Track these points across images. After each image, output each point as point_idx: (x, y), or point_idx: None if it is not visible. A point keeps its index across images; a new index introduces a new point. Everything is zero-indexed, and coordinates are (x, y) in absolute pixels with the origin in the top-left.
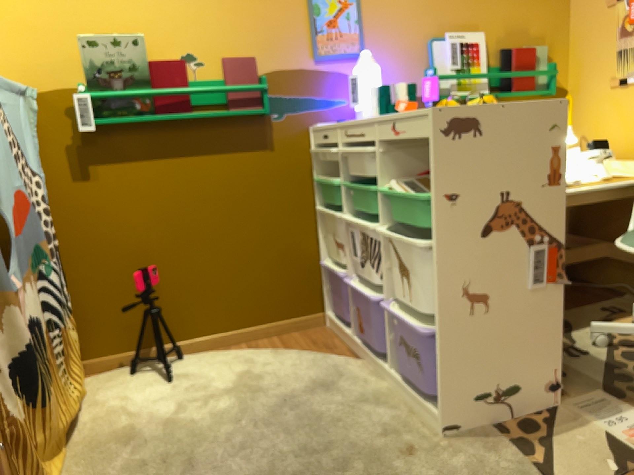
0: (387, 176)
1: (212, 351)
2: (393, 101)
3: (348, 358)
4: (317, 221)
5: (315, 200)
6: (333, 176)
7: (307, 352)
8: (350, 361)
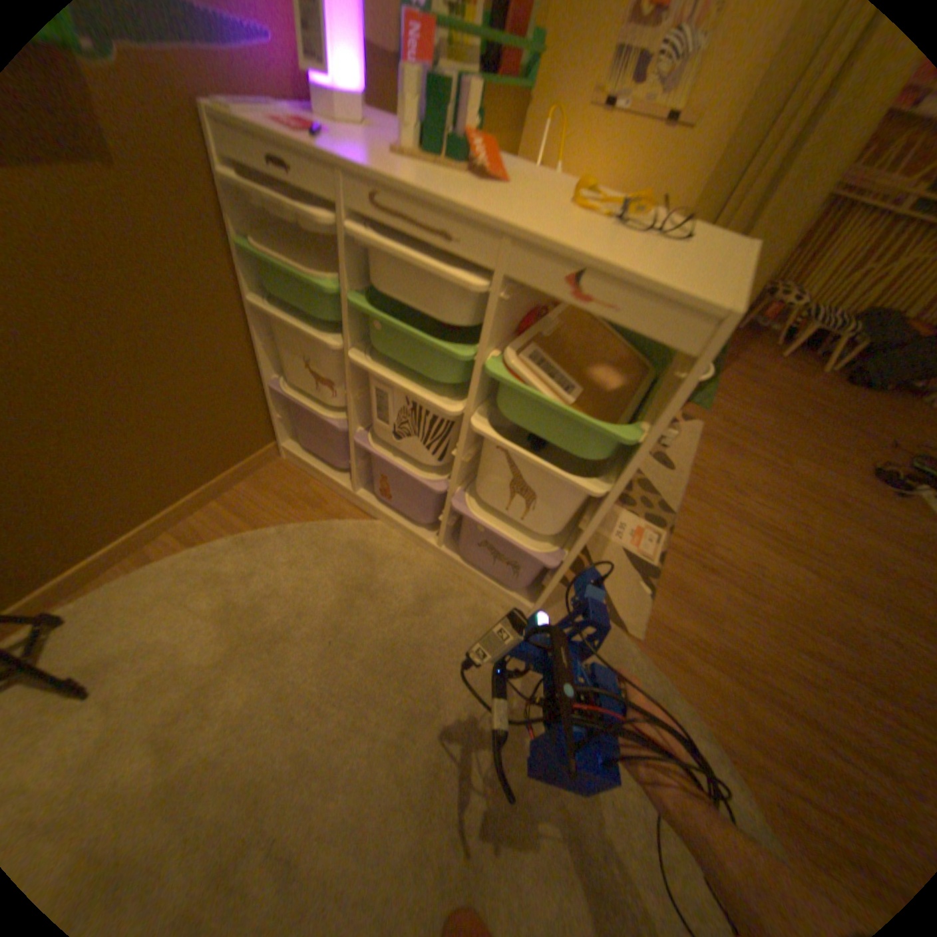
0: (496, 334)
1: (122, 577)
2: (451, 117)
3: (356, 517)
4: (247, 320)
5: (238, 281)
6: (280, 242)
7: (295, 525)
8: (366, 526)
